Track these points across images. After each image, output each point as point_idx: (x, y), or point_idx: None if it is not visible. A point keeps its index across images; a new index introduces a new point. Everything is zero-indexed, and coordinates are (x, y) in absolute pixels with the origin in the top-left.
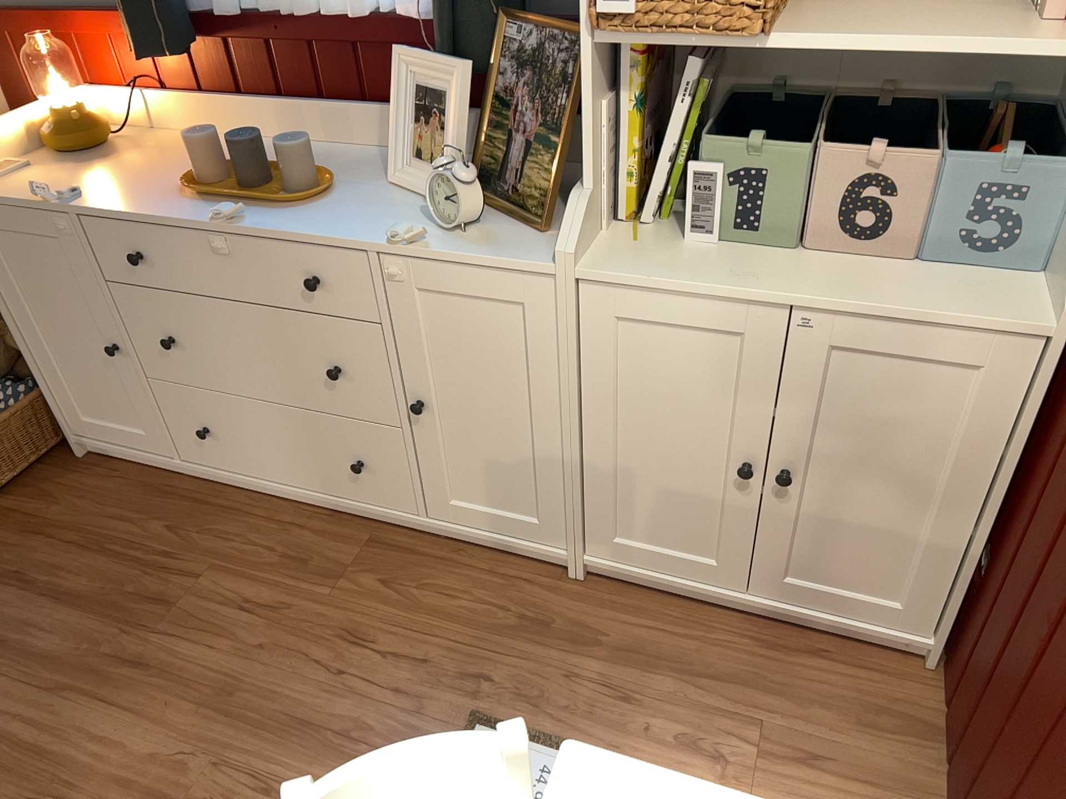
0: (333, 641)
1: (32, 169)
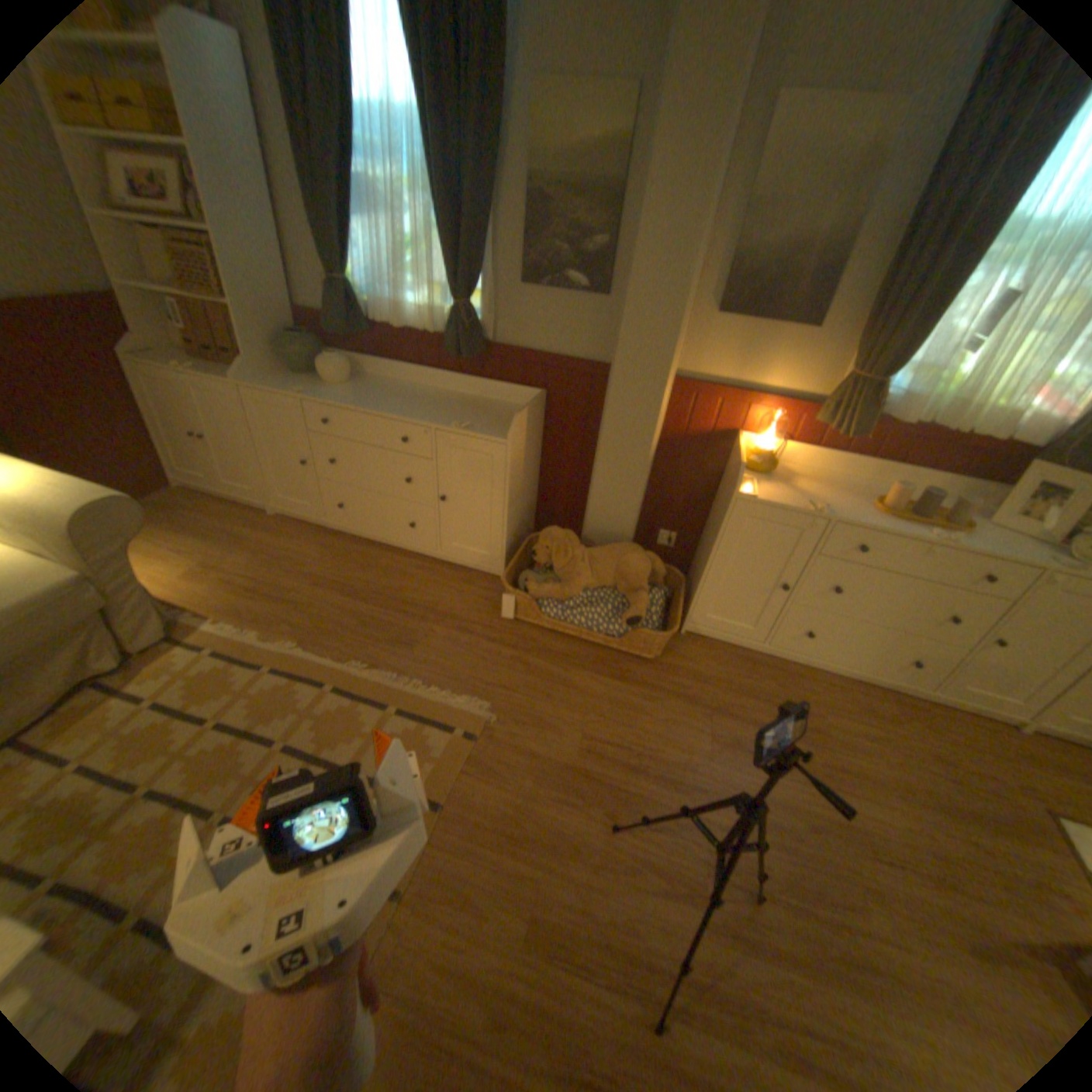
0: (936, 766)
1: (755, 480)
